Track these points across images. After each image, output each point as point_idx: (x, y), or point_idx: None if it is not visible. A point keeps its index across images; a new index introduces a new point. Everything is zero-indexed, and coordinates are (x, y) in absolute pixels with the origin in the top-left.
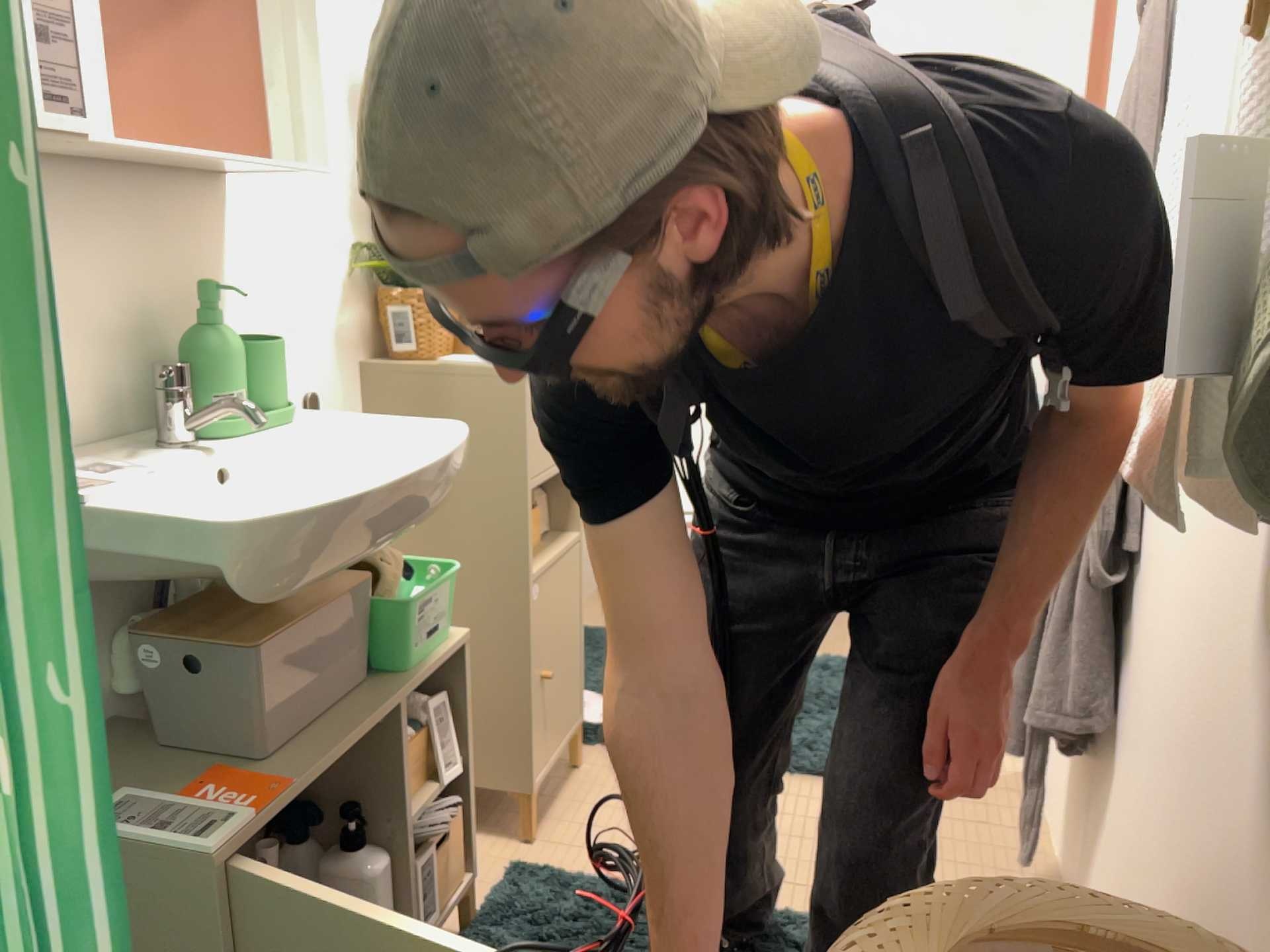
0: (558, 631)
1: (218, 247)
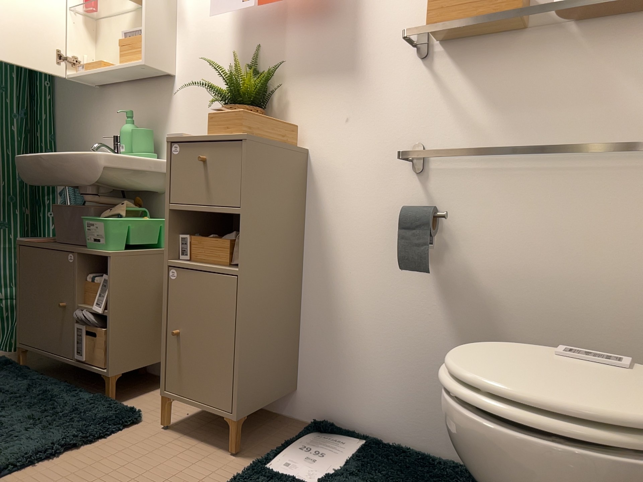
0: (199, 314)
1: (170, 103)
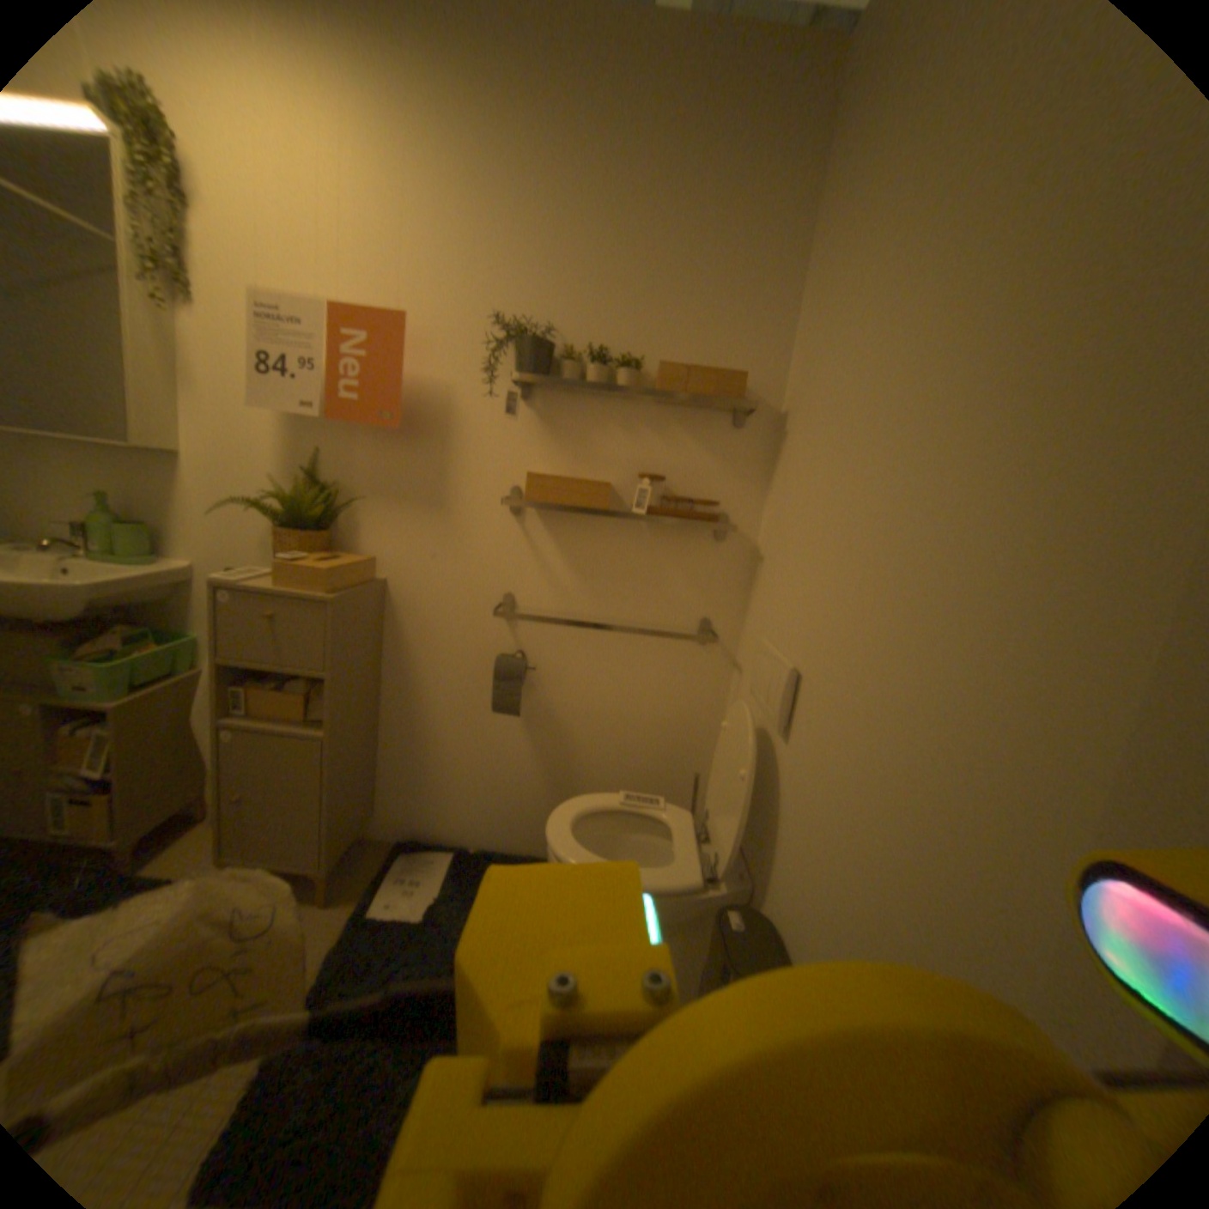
0: (268, 780)
1: (167, 481)
